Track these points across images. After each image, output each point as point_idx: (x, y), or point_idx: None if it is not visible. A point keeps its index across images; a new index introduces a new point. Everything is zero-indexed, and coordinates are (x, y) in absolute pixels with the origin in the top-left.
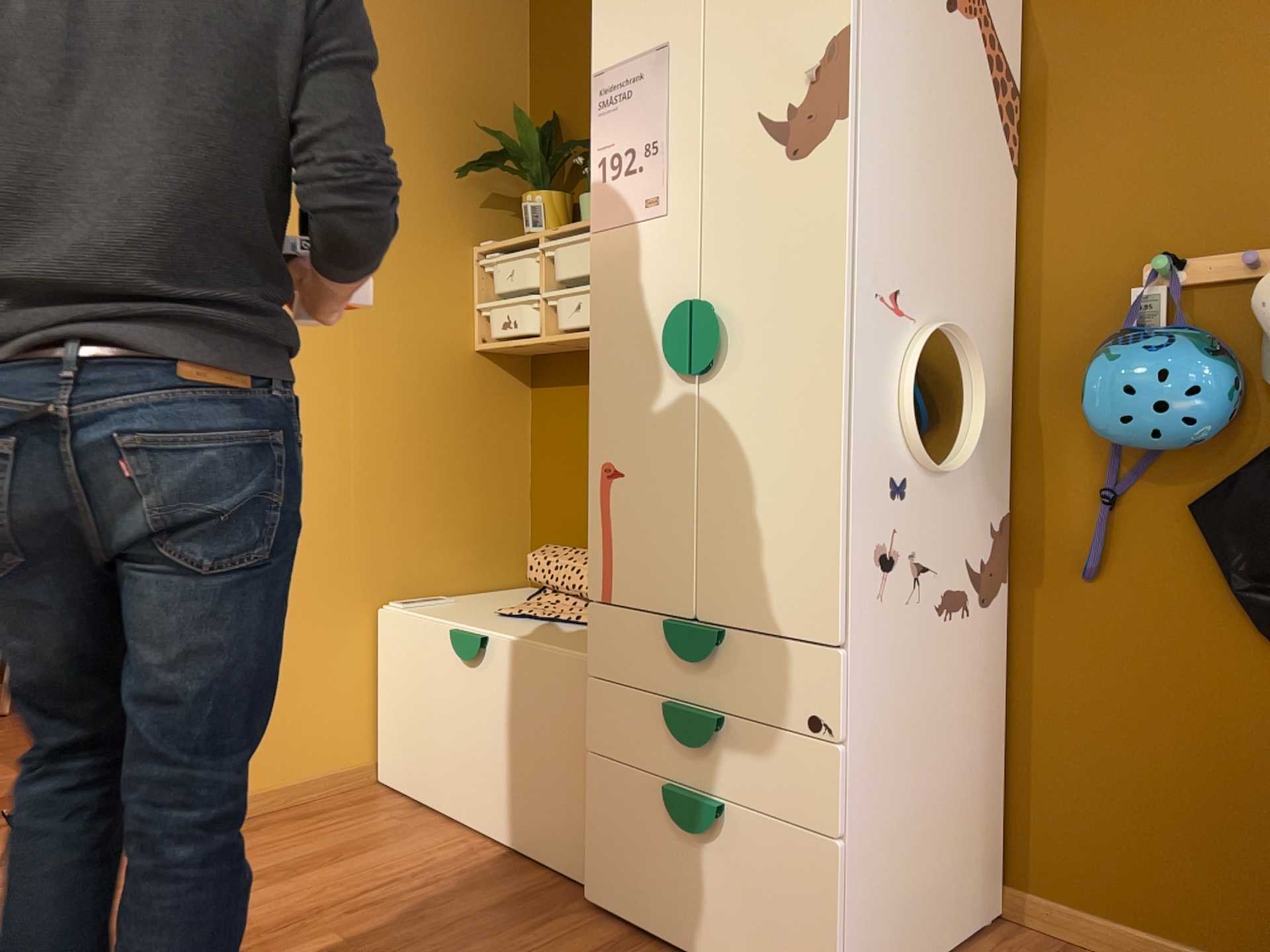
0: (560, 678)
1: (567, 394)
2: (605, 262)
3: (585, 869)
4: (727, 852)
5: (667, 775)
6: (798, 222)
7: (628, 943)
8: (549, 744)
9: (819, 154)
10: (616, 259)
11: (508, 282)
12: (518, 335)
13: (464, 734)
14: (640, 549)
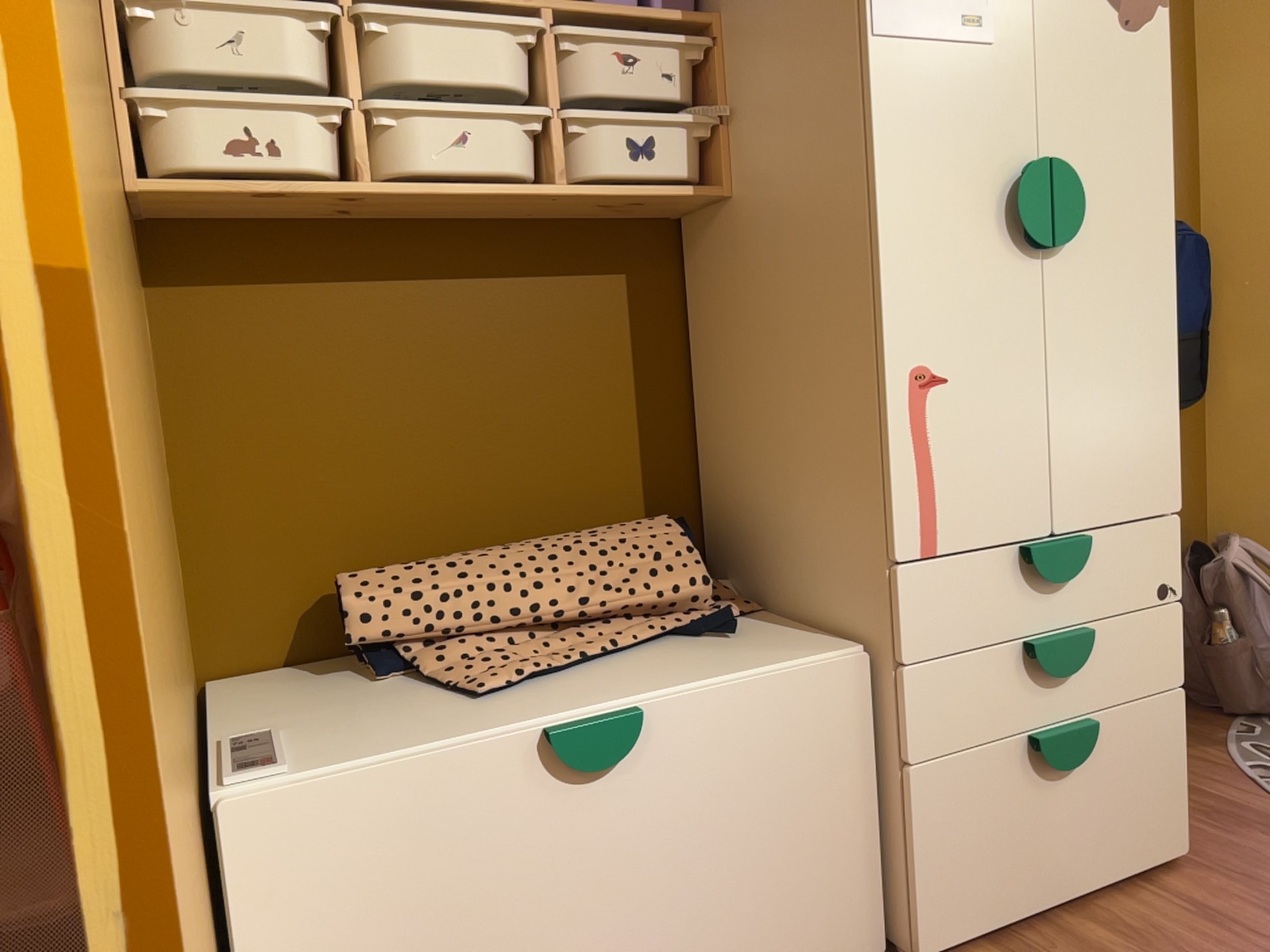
0: (809, 701)
1: (272, 302)
2: (899, 85)
3: (921, 918)
4: (1094, 762)
5: (1029, 725)
6: (1132, 97)
7: (1013, 946)
8: (793, 808)
9: (1147, 33)
10: (918, 85)
11: (242, 62)
12: (282, 177)
13: (590, 908)
14: (979, 472)
